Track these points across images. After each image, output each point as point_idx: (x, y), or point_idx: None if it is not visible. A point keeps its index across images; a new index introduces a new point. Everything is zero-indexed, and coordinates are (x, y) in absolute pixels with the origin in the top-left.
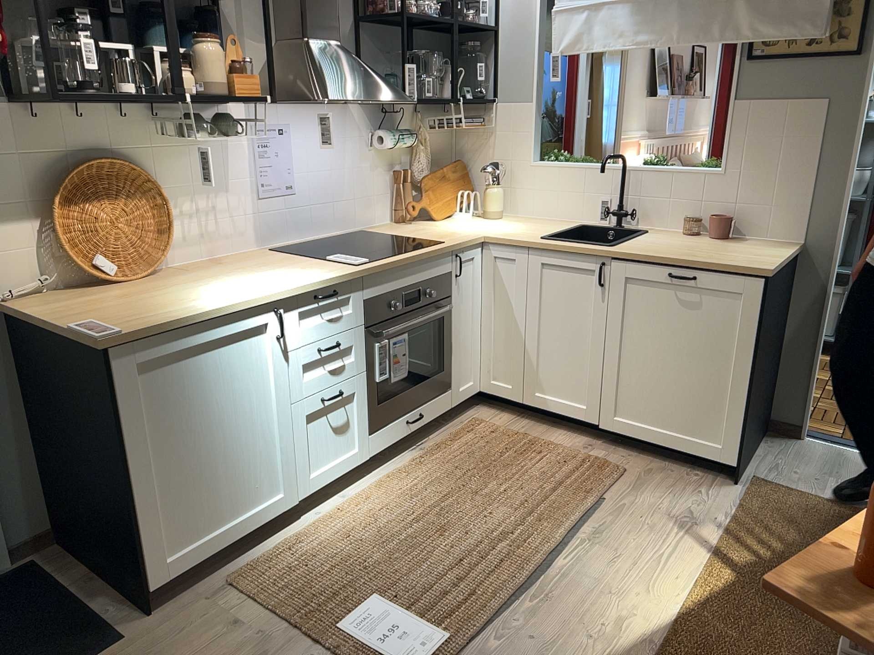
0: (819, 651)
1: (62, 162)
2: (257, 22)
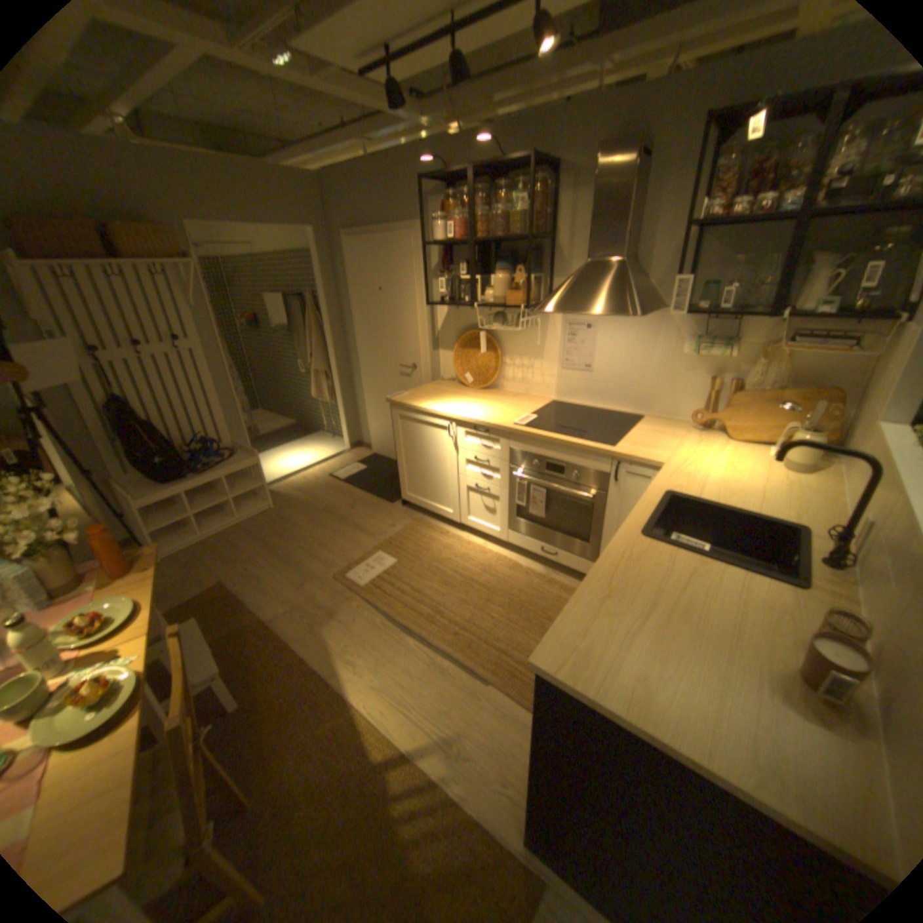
0: (282, 790)
1: (466, 329)
2: (584, 246)
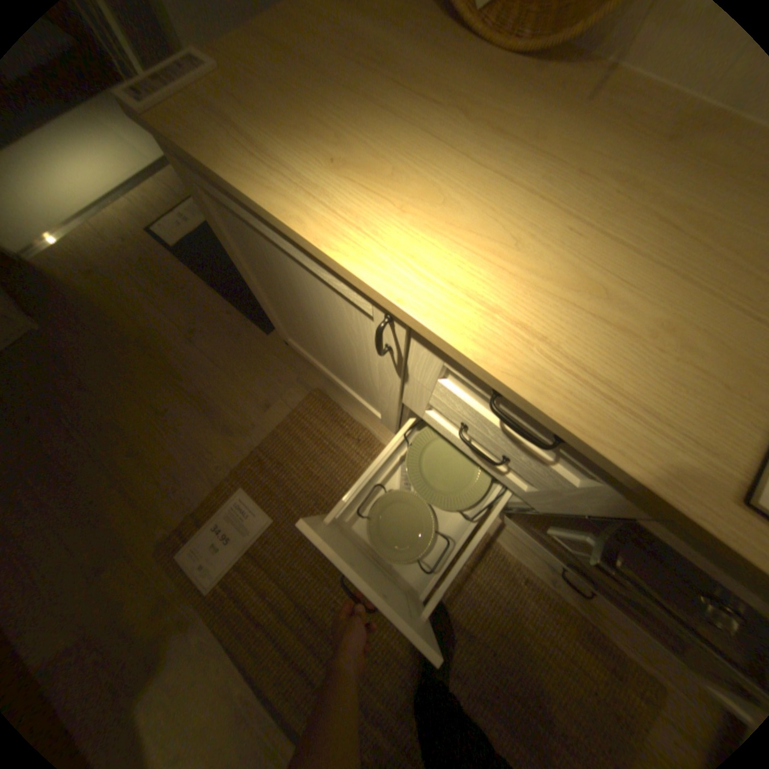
0: None
1: None
2: None
